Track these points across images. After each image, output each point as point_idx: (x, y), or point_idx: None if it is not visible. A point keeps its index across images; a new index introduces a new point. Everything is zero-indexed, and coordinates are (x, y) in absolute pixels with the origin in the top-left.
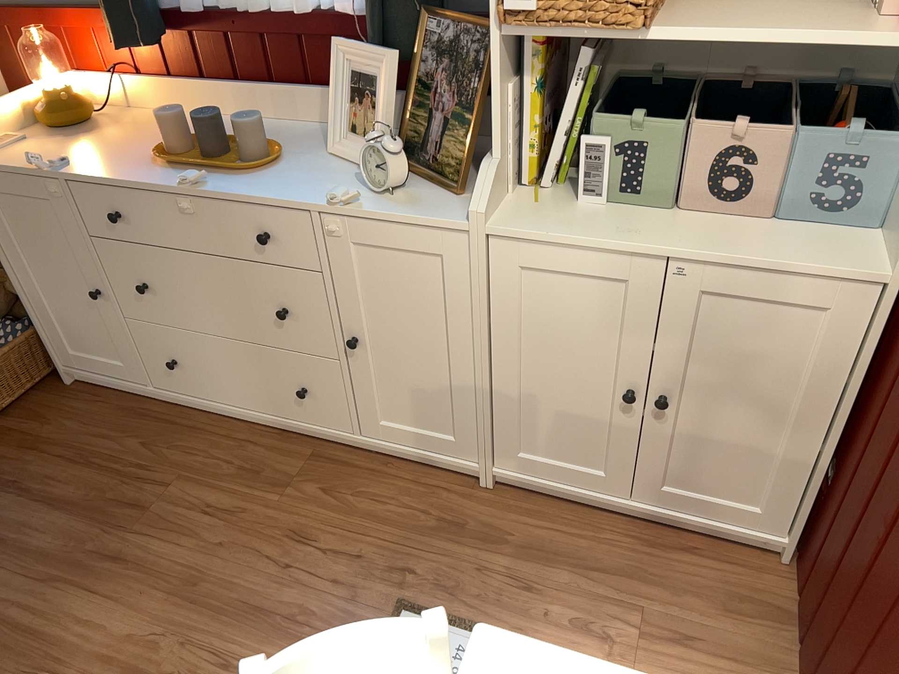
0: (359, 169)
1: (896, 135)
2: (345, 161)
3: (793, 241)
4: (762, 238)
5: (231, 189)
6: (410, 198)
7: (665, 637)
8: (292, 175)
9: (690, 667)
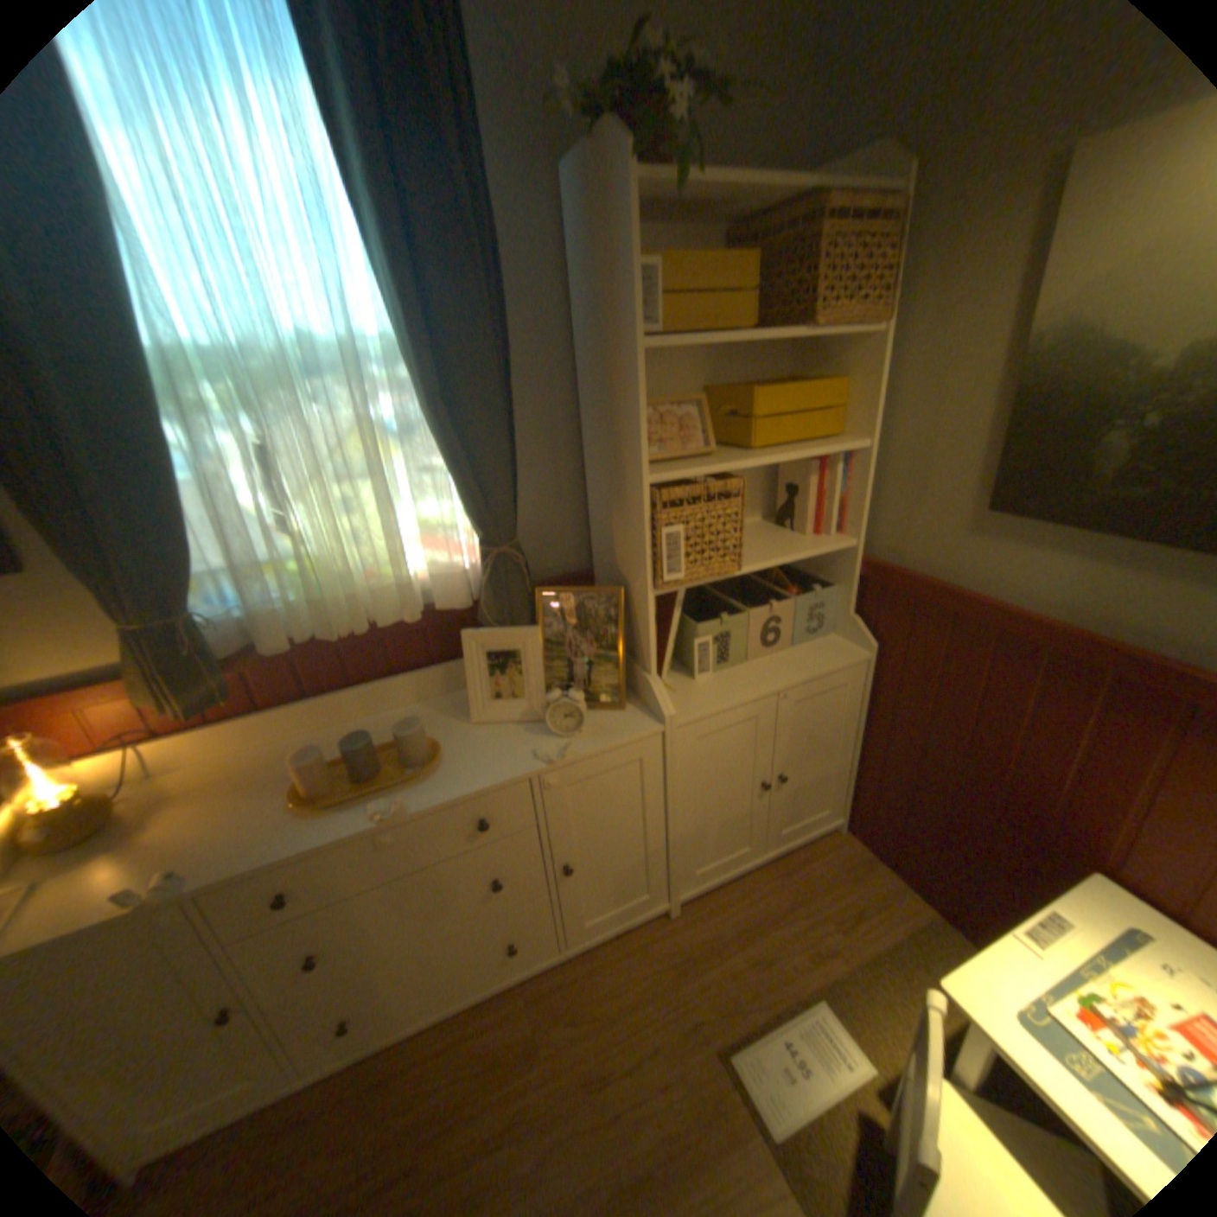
0: (514, 722)
1: (831, 583)
2: (490, 722)
3: (816, 652)
4: (803, 657)
5: (426, 797)
6: (592, 726)
7: (858, 926)
8: (461, 754)
9: (884, 932)
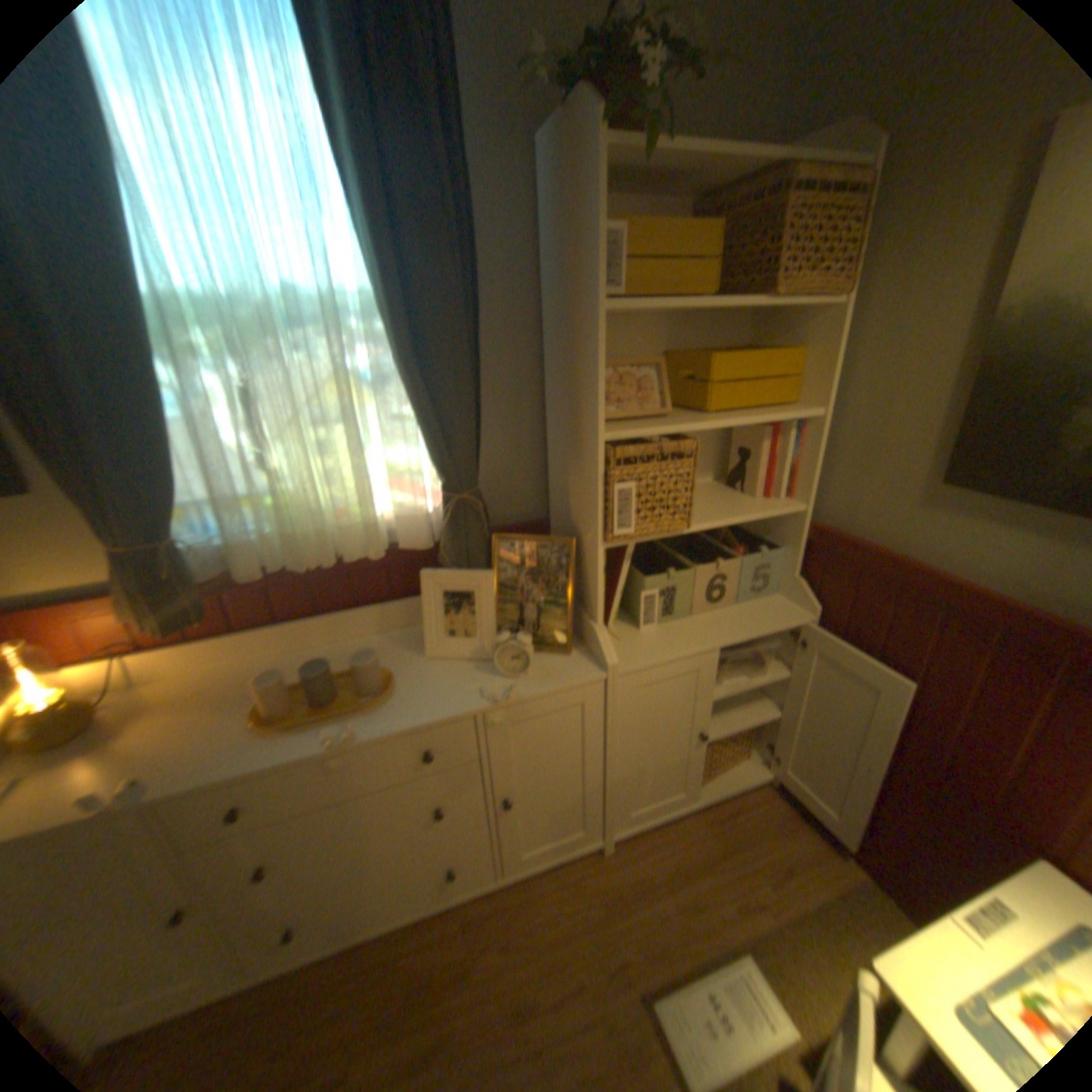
0: (465, 661)
1: (777, 546)
2: (442, 659)
3: (759, 612)
4: (747, 616)
5: (375, 729)
6: (538, 670)
7: (787, 883)
8: (412, 689)
9: (814, 892)
